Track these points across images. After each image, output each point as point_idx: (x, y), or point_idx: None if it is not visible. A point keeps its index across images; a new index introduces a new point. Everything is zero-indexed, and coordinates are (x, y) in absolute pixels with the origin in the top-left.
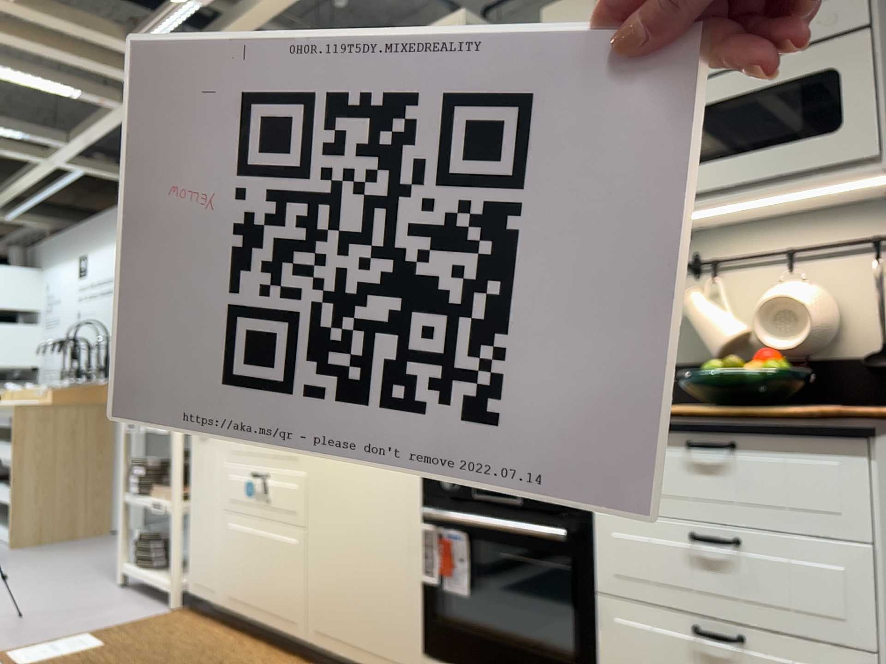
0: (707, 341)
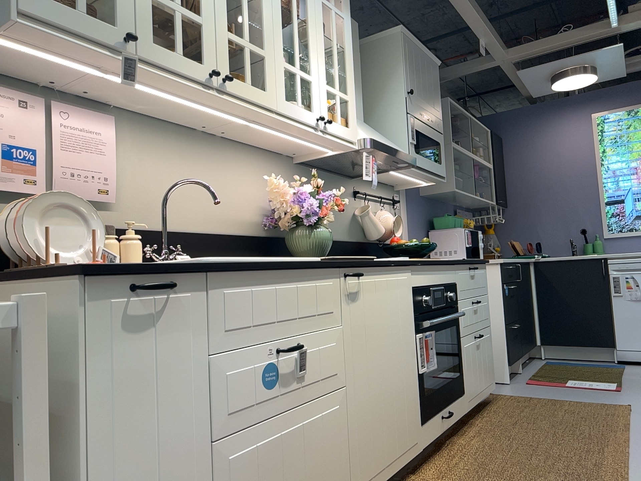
0: (373, 231)
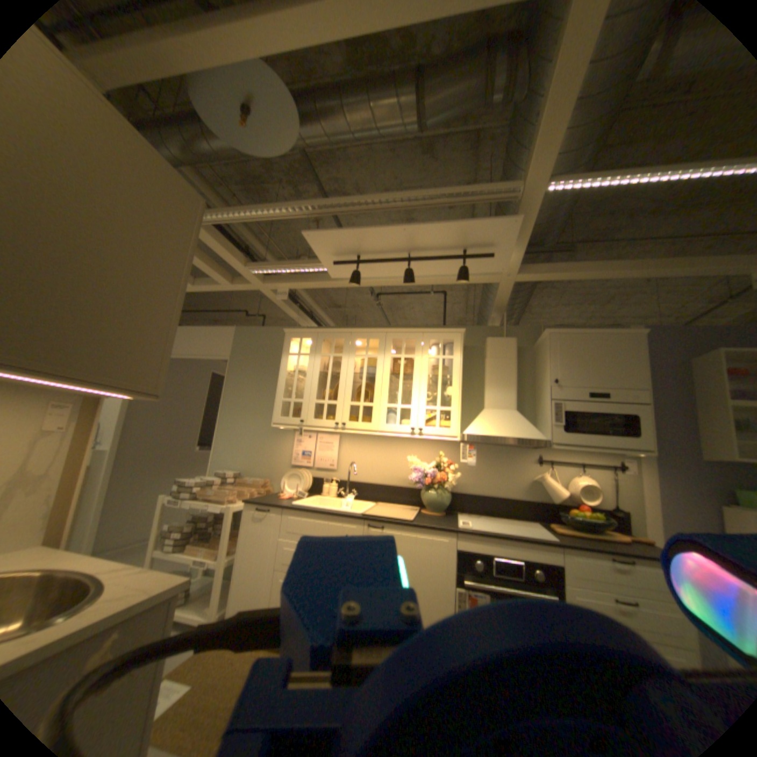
0: (552, 496)
